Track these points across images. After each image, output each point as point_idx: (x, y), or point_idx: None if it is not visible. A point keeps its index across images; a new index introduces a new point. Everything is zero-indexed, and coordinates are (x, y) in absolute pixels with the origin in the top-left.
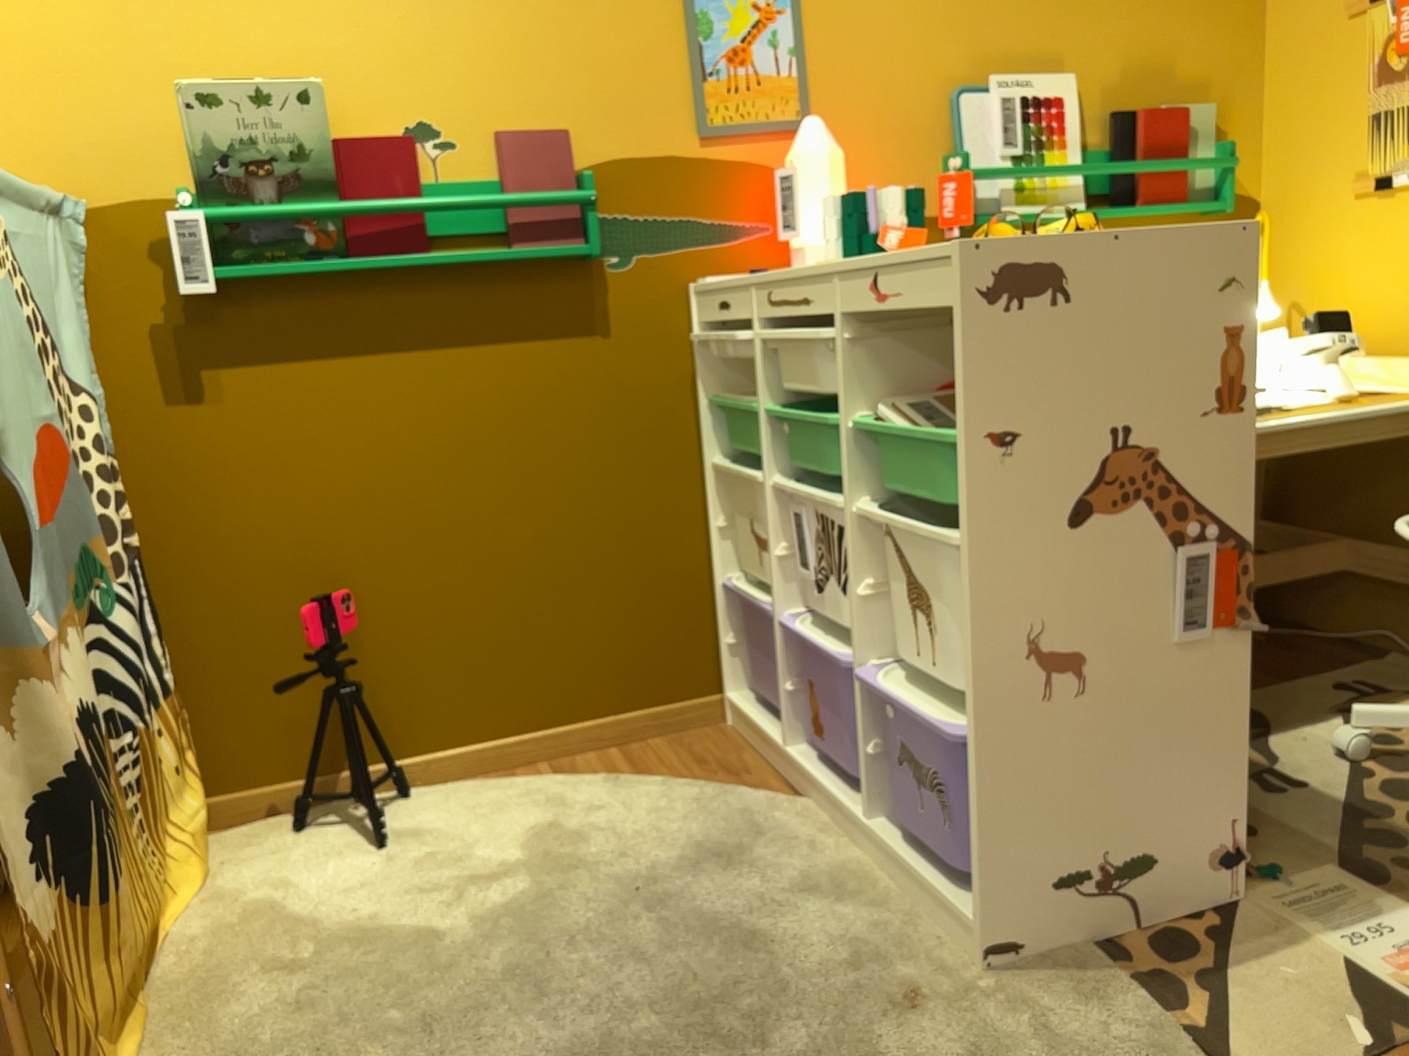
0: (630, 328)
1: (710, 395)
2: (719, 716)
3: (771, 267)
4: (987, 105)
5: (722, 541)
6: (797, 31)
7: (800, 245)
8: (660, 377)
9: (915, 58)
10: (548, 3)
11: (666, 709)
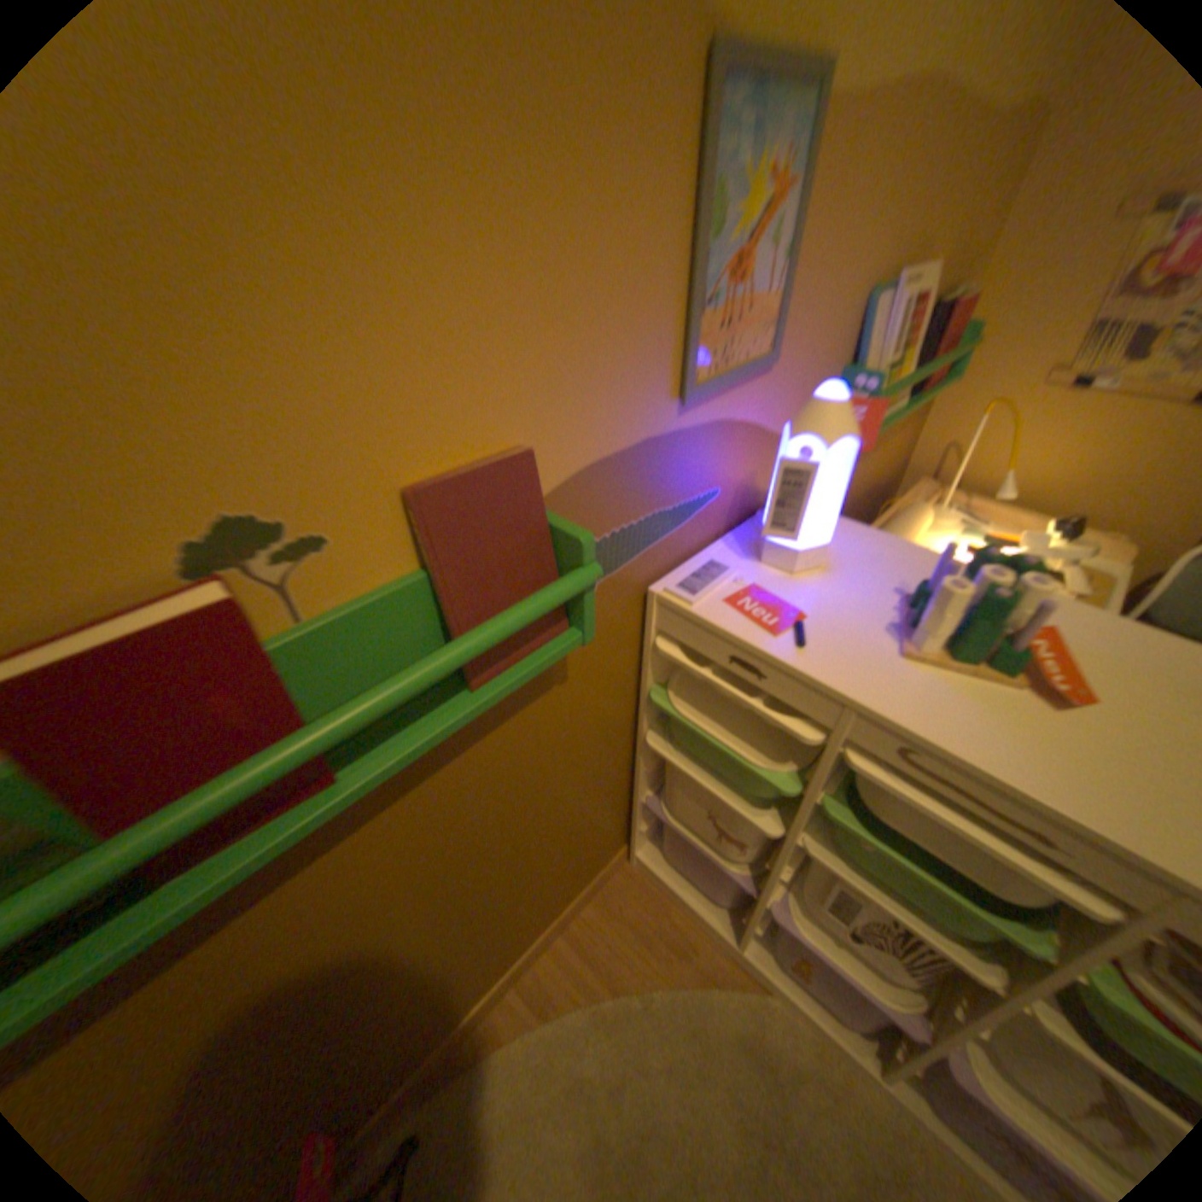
0: (588, 661)
1: (657, 685)
2: (624, 860)
3: (712, 533)
4: (894, 304)
5: (646, 776)
6: (804, 214)
7: (784, 539)
8: (610, 686)
9: (867, 246)
10: (487, 146)
11: (592, 885)
